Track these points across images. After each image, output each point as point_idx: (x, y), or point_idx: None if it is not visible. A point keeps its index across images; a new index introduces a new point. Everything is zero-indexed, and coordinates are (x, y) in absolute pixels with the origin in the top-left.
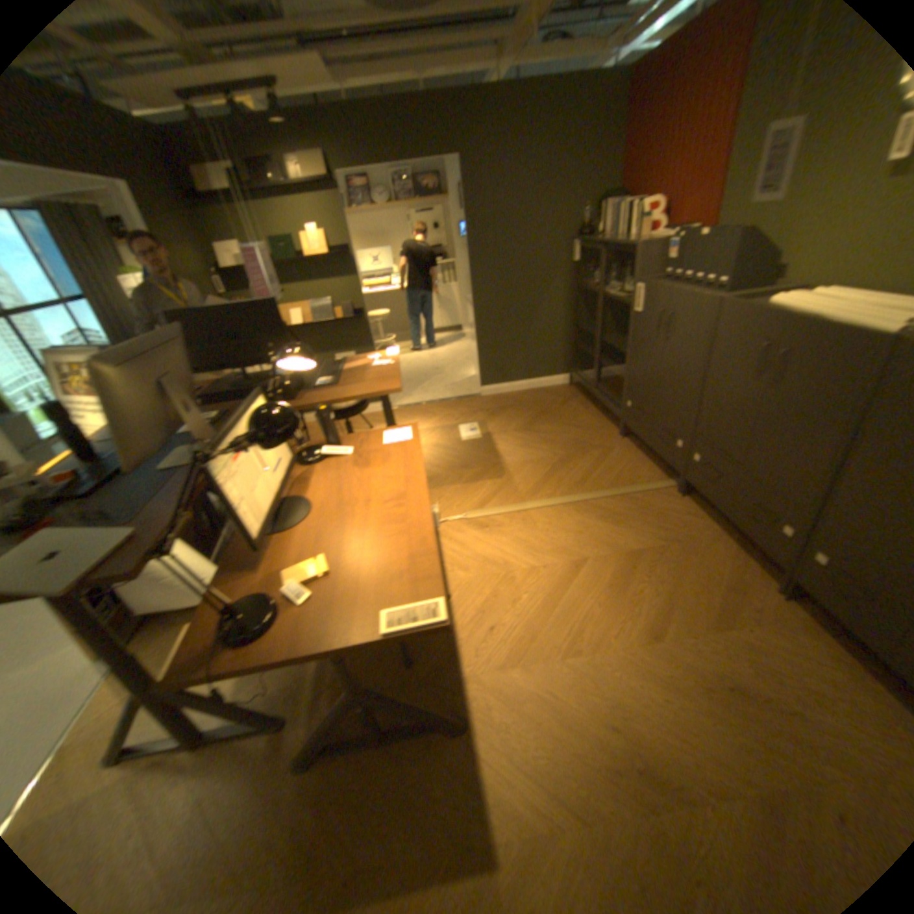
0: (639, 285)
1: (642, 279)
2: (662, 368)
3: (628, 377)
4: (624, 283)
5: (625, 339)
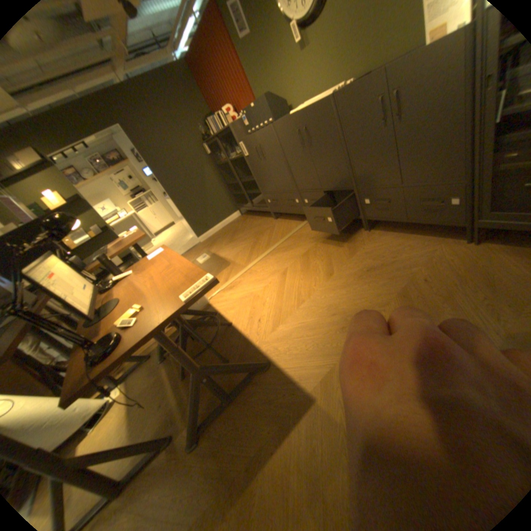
0: (240, 142)
1: (240, 139)
2: (271, 172)
3: (261, 188)
4: (237, 151)
5: (252, 175)
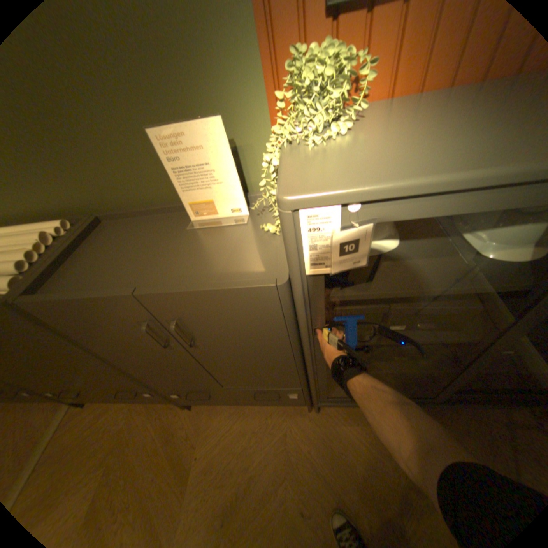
0: None
1: None
2: None
3: None
4: None
5: None
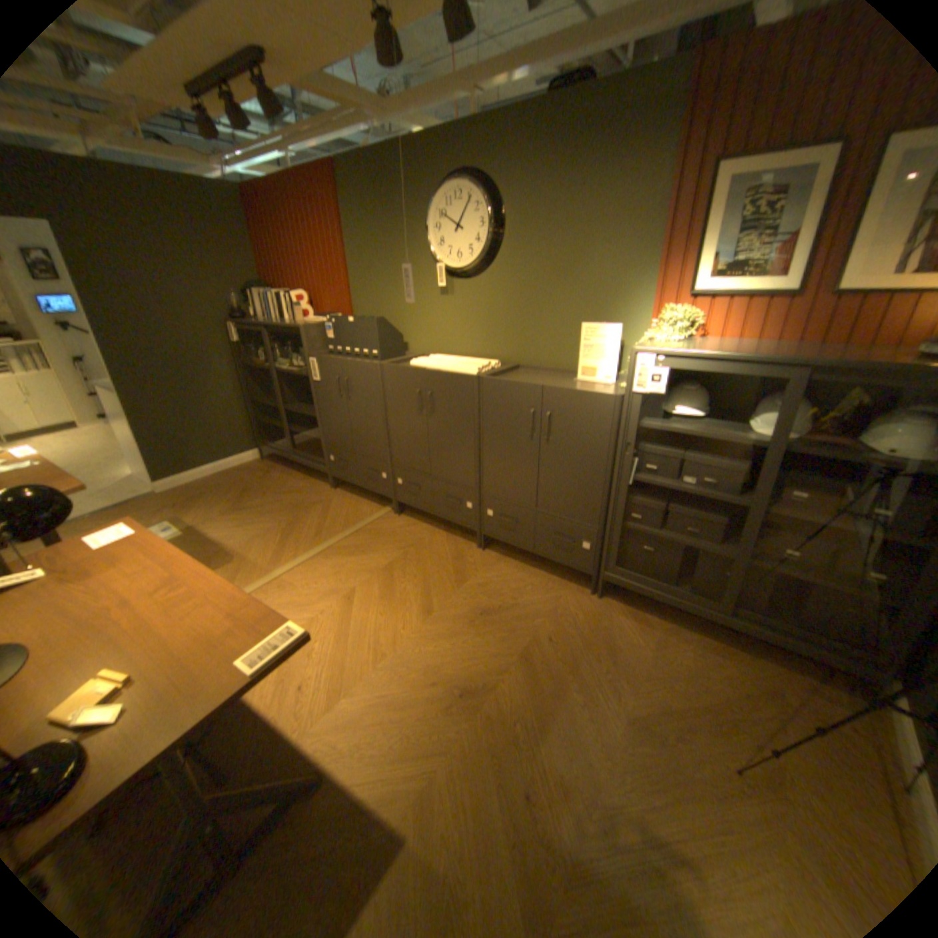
0: (312, 359)
1: (312, 354)
2: (353, 421)
3: (324, 435)
4: (291, 359)
5: (308, 405)
